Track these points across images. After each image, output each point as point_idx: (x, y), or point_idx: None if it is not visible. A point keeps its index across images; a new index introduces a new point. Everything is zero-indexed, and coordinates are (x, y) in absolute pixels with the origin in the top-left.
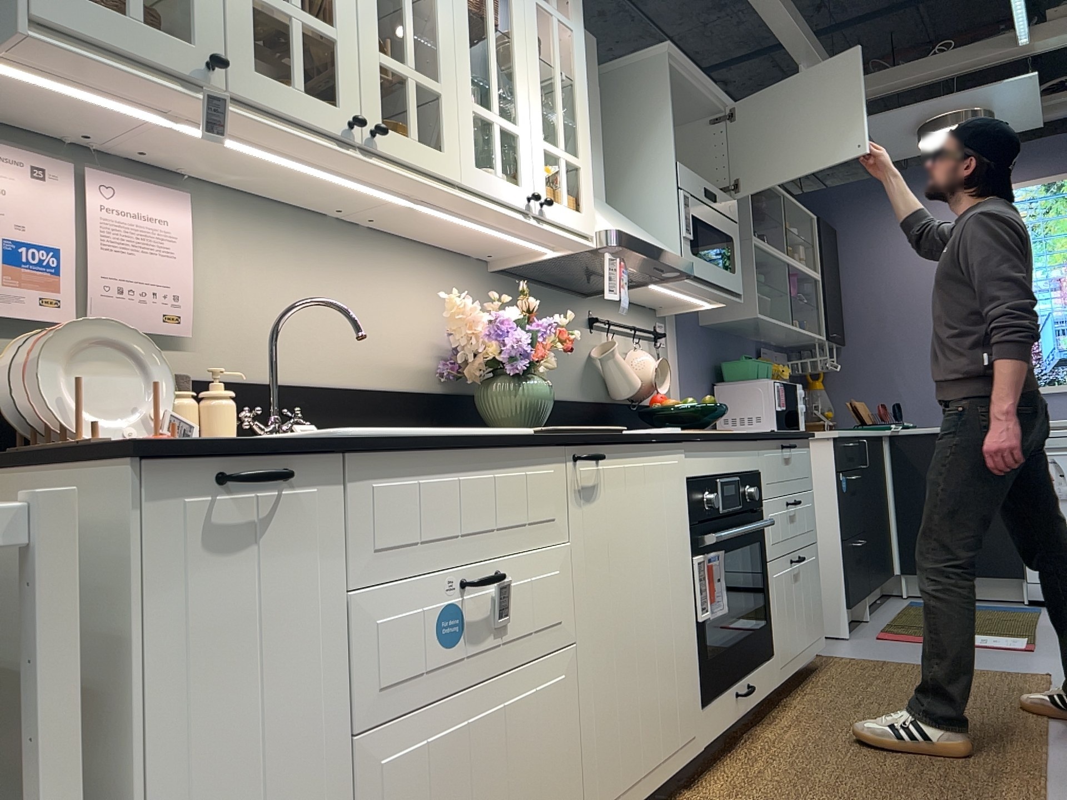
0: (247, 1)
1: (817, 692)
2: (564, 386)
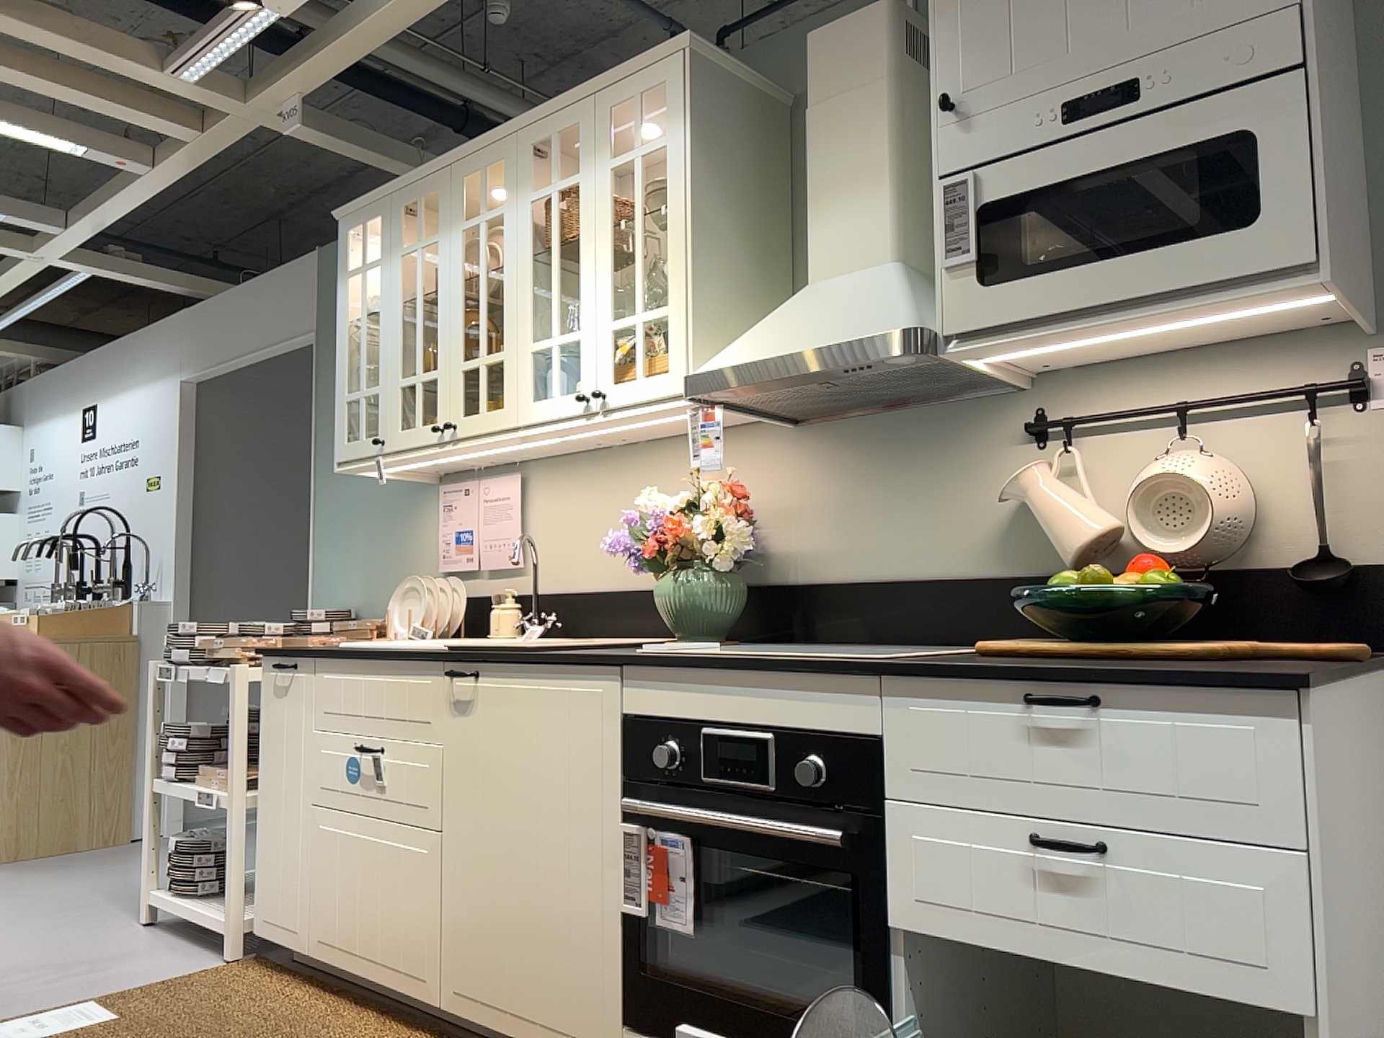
0: (397, 391)
1: None
2: (941, 555)
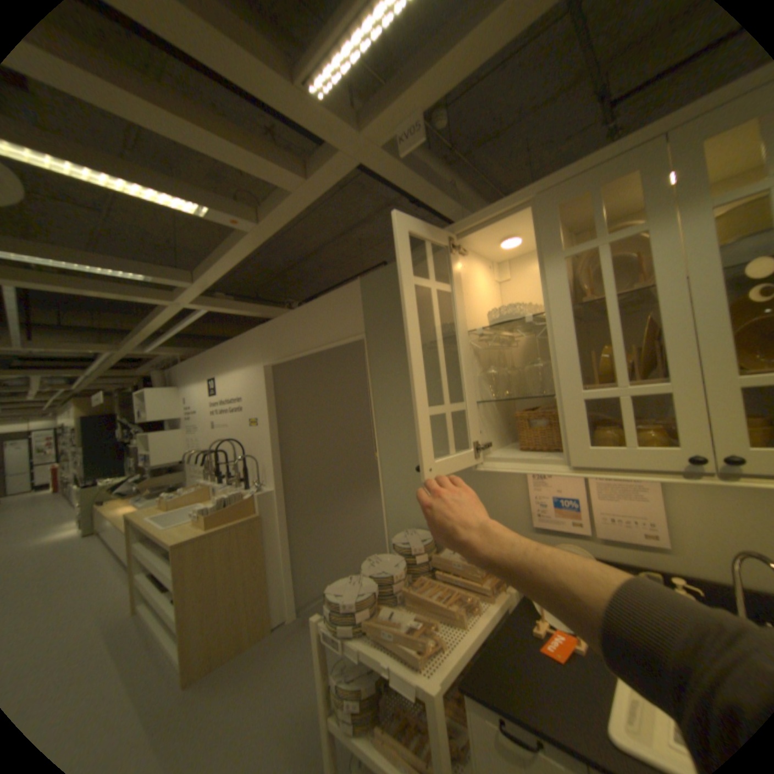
0: (580, 404)
1: None
2: None
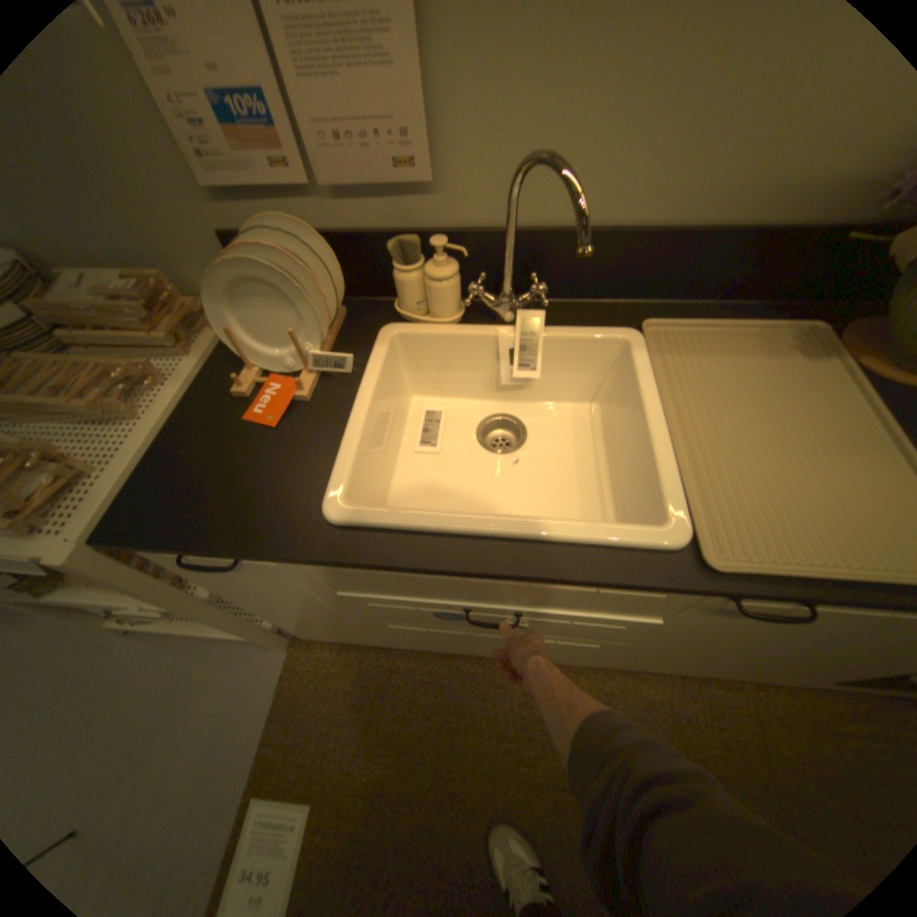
0: None
1: None
2: None
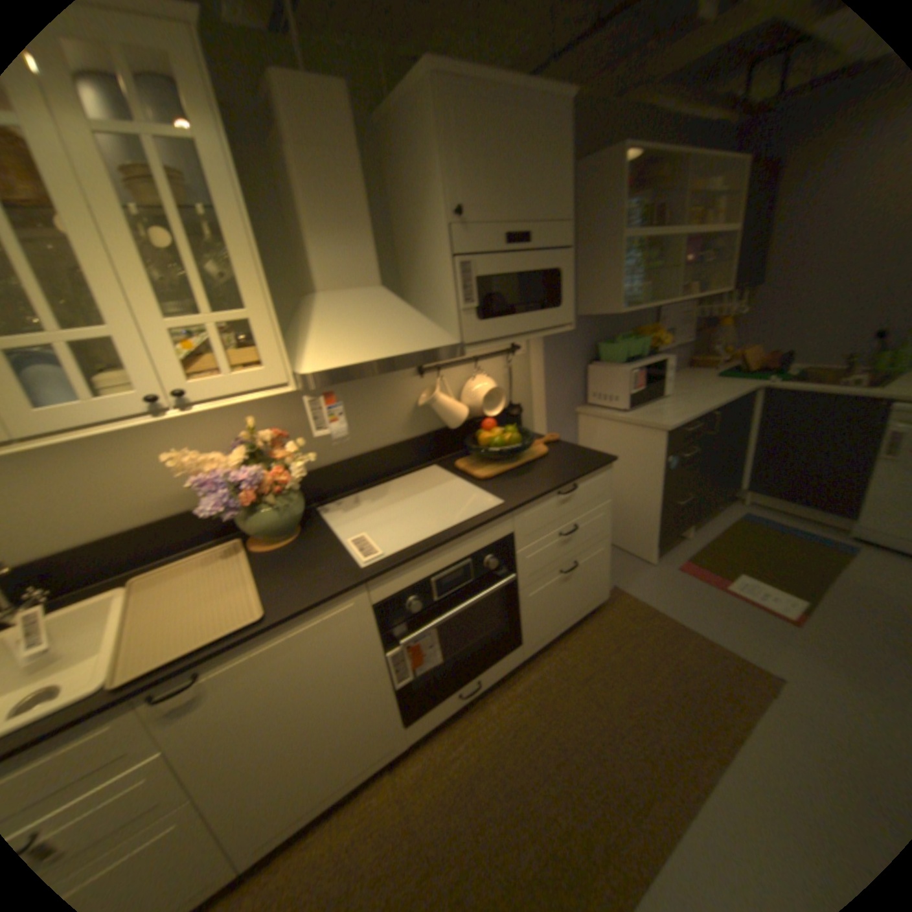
0: None
1: (571, 651)
2: (386, 434)
